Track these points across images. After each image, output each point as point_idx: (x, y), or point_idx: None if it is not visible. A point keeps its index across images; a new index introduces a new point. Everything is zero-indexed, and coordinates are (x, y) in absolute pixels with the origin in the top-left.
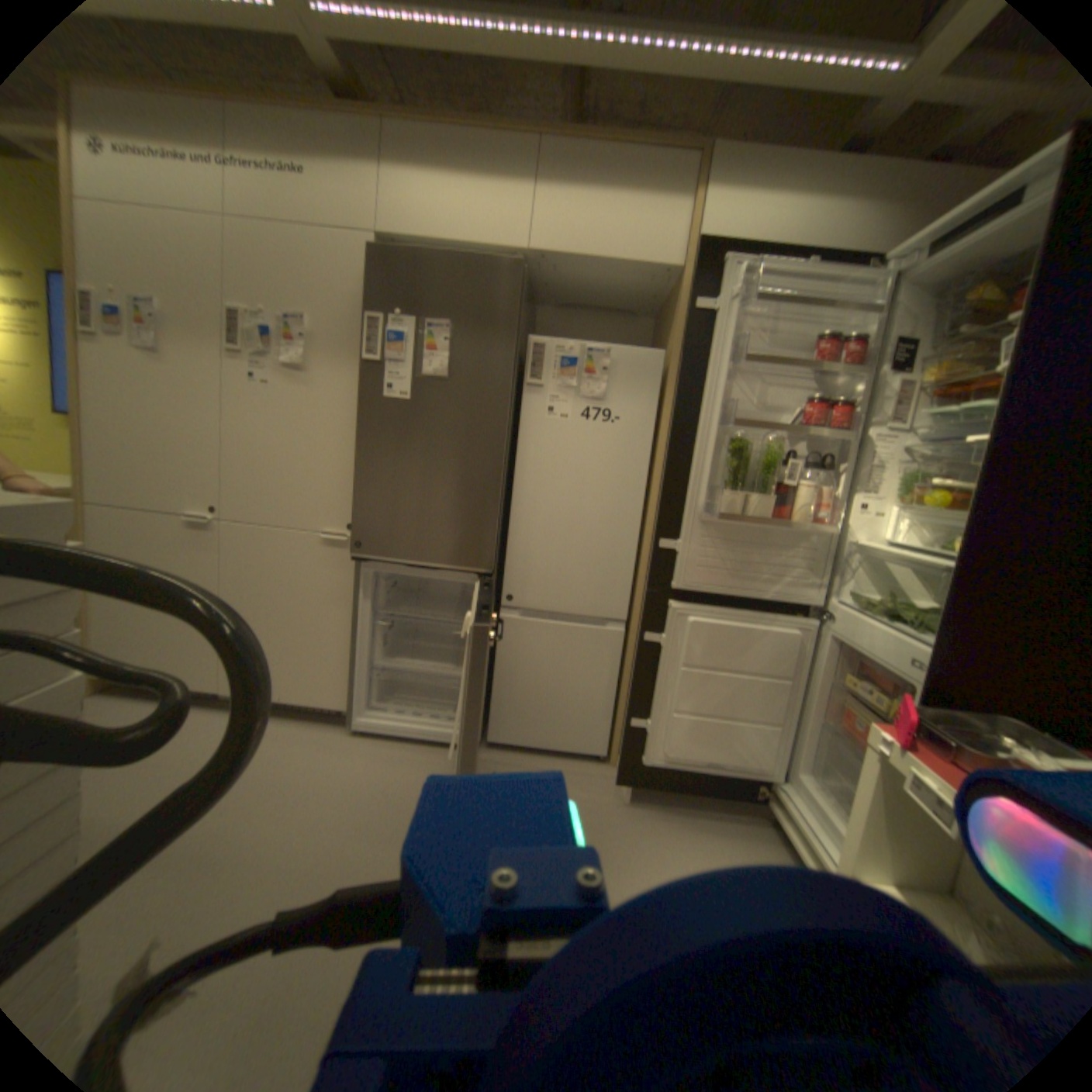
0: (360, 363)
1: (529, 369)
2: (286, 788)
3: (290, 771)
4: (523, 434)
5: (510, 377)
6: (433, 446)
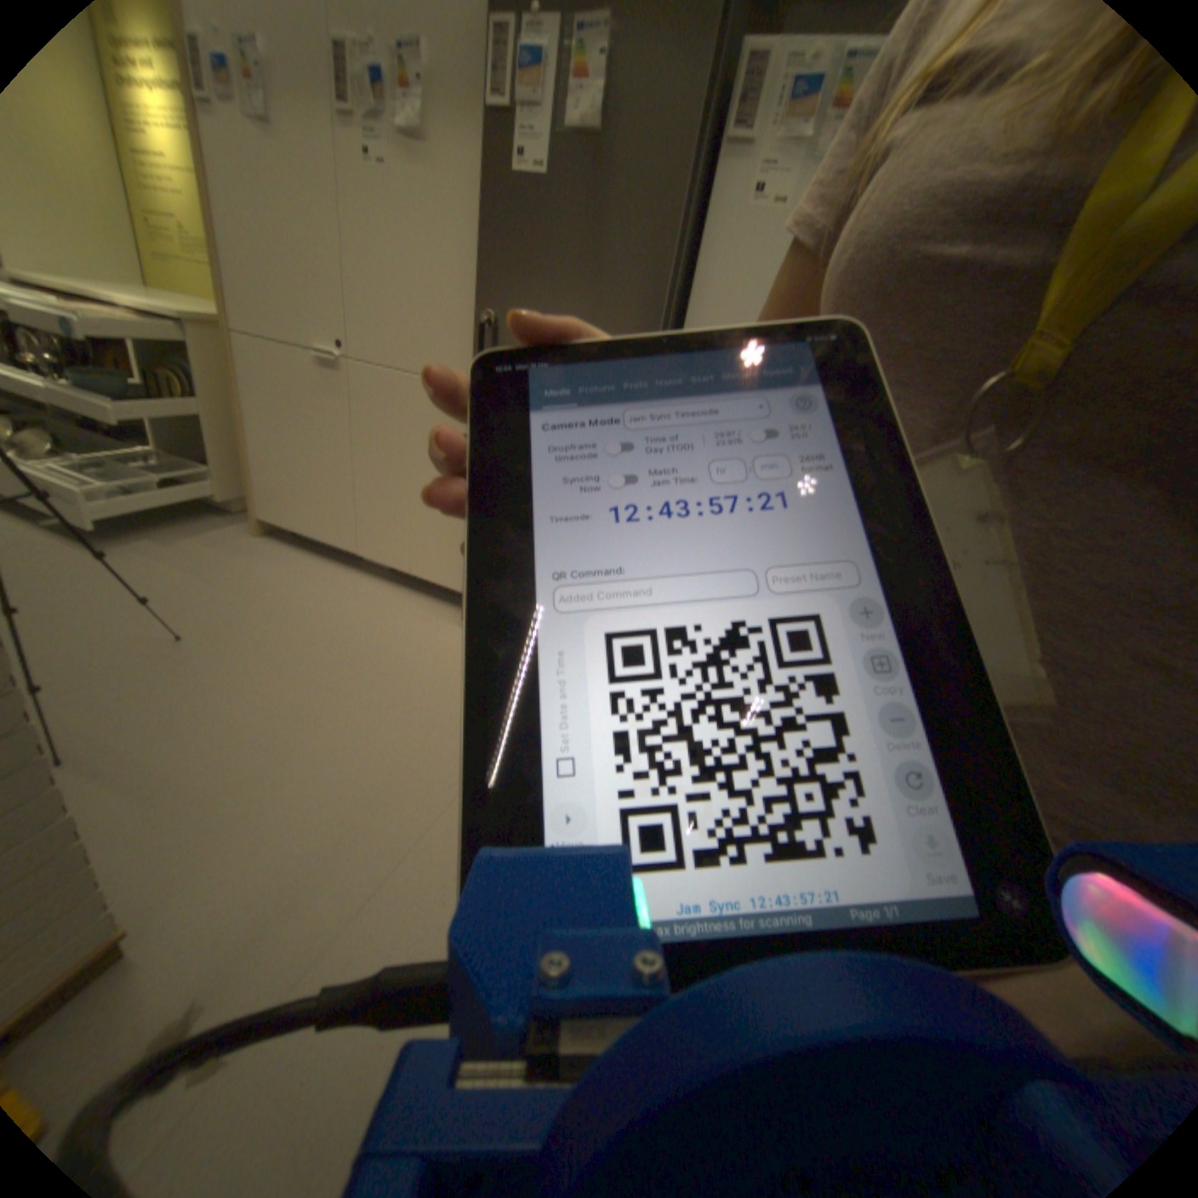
0: (492, 120)
1: (736, 110)
2: (396, 659)
3: (404, 644)
4: (711, 236)
5: (698, 121)
6: (574, 253)
